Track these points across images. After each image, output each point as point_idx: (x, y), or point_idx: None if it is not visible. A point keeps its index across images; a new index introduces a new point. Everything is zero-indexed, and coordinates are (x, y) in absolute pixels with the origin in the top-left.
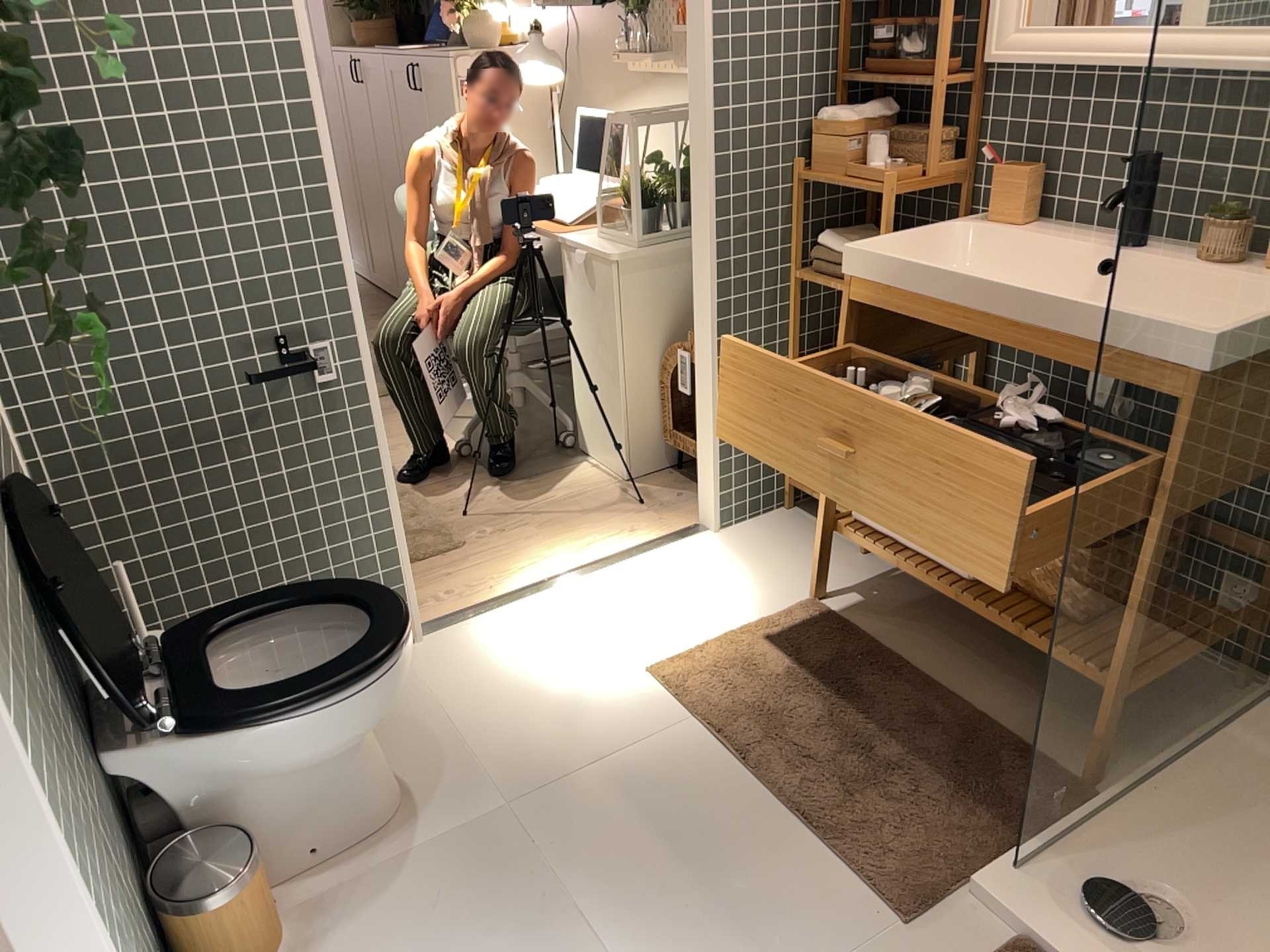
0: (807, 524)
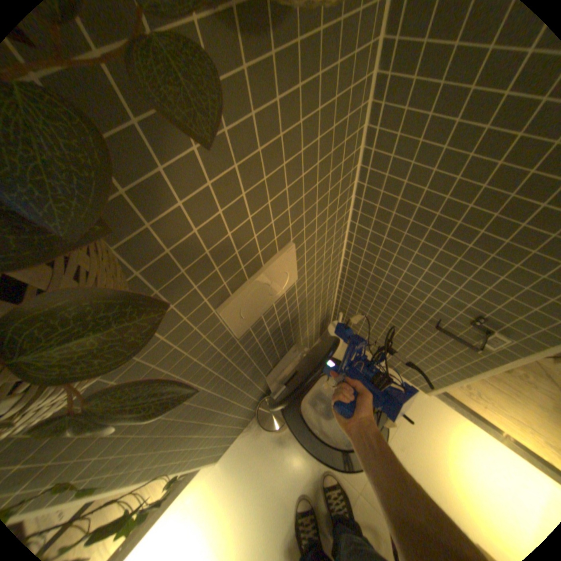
0: None
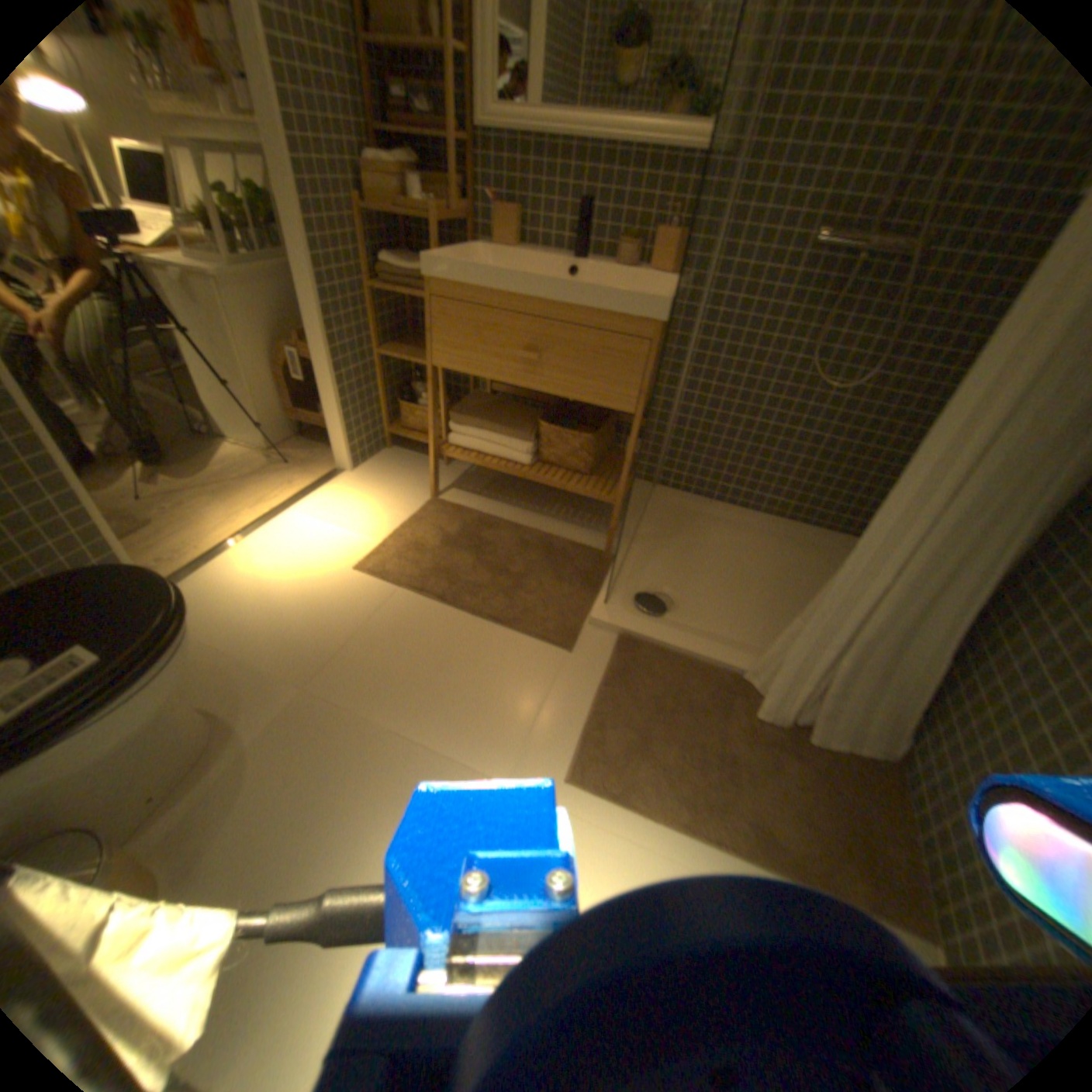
0: (405, 453)
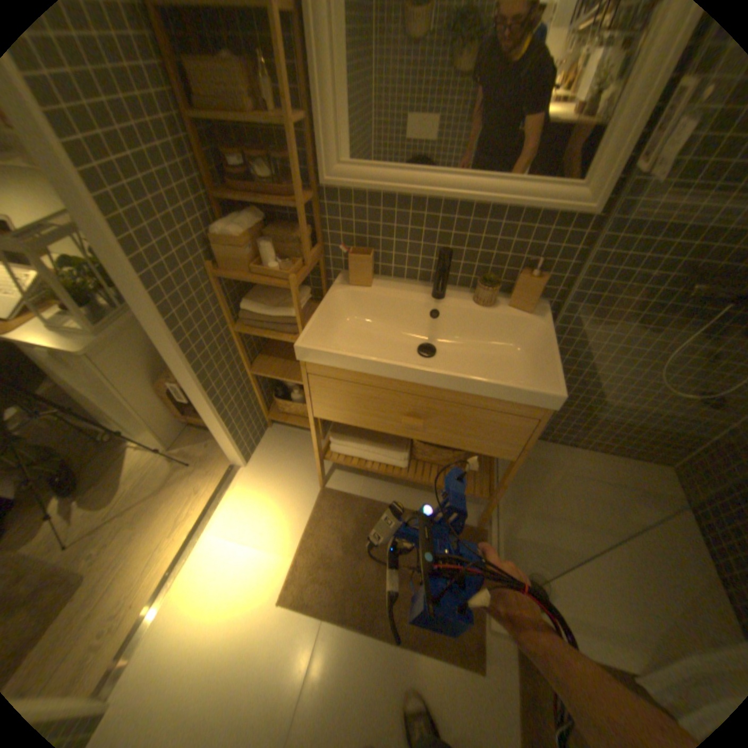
0: (284, 433)
